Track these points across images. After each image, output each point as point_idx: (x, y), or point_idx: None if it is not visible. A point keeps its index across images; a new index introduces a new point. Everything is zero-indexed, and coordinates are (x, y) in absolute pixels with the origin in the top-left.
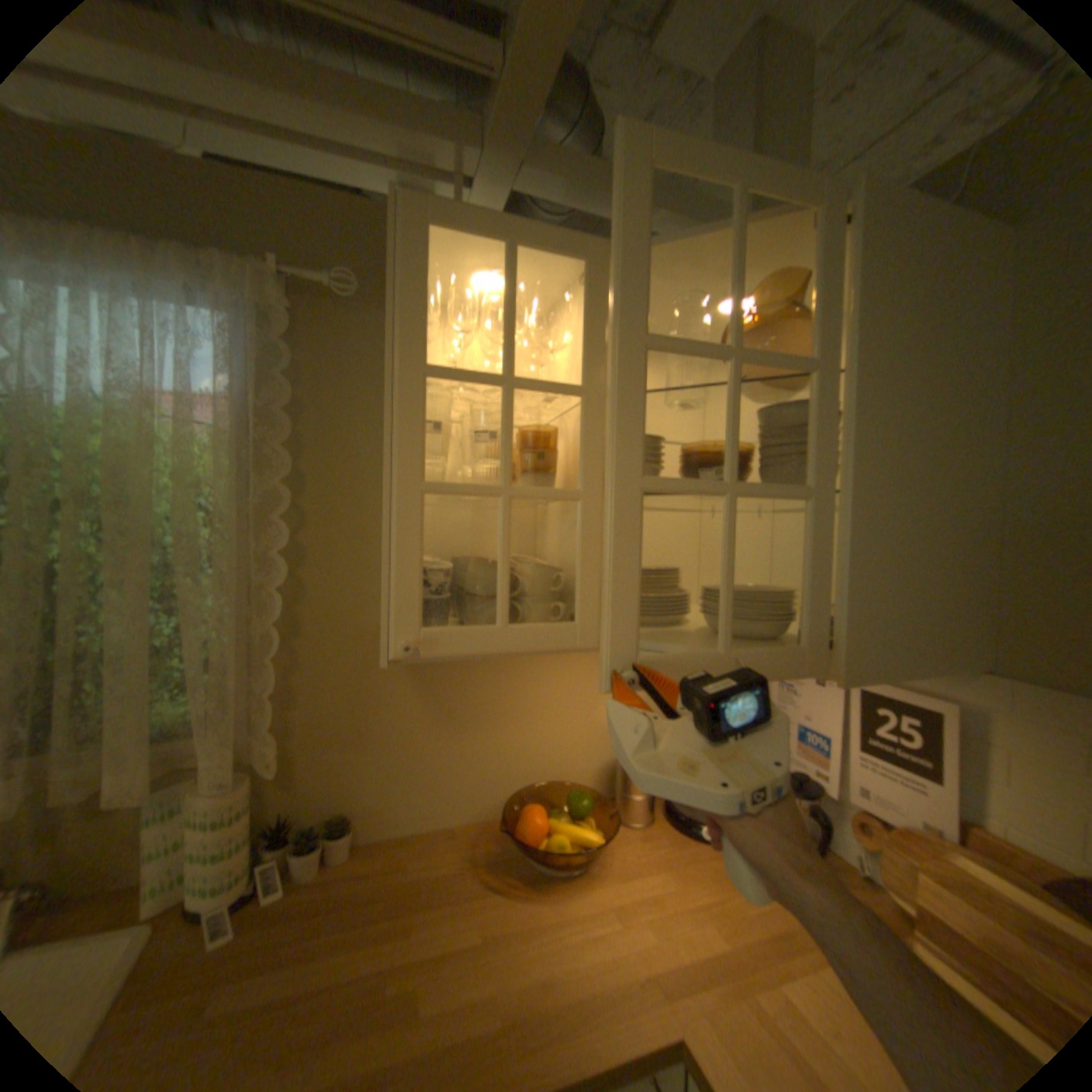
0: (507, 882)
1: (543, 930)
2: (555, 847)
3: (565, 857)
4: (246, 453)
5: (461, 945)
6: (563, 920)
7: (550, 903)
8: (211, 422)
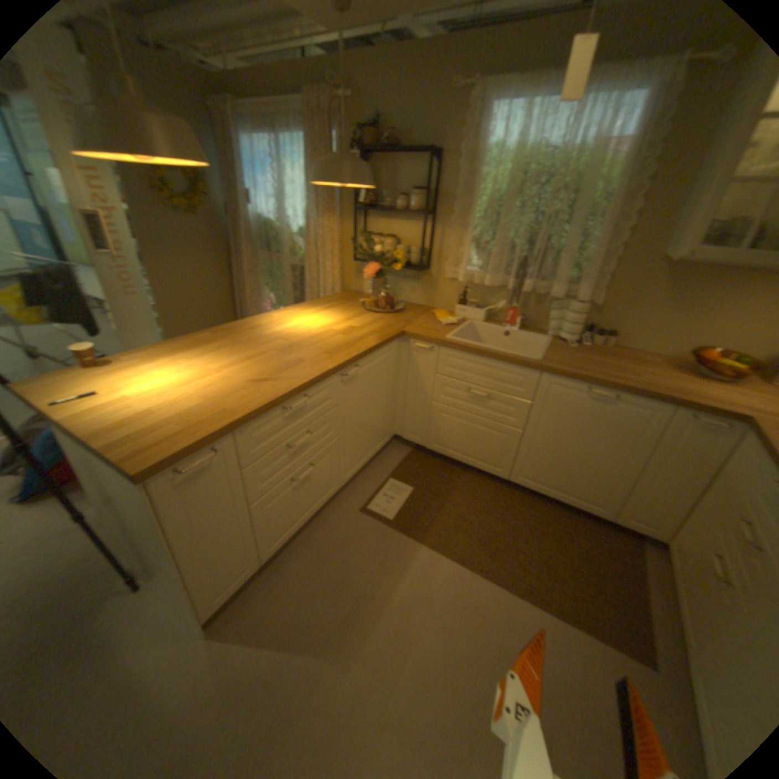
0: (685, 372)
1: (698, 384)
2: (718, 364)
3: (722, 370)
4: (634, 165)
5: (660, 374)
6: (710, 386)
7: (705, 381)
8: (623, 151)
